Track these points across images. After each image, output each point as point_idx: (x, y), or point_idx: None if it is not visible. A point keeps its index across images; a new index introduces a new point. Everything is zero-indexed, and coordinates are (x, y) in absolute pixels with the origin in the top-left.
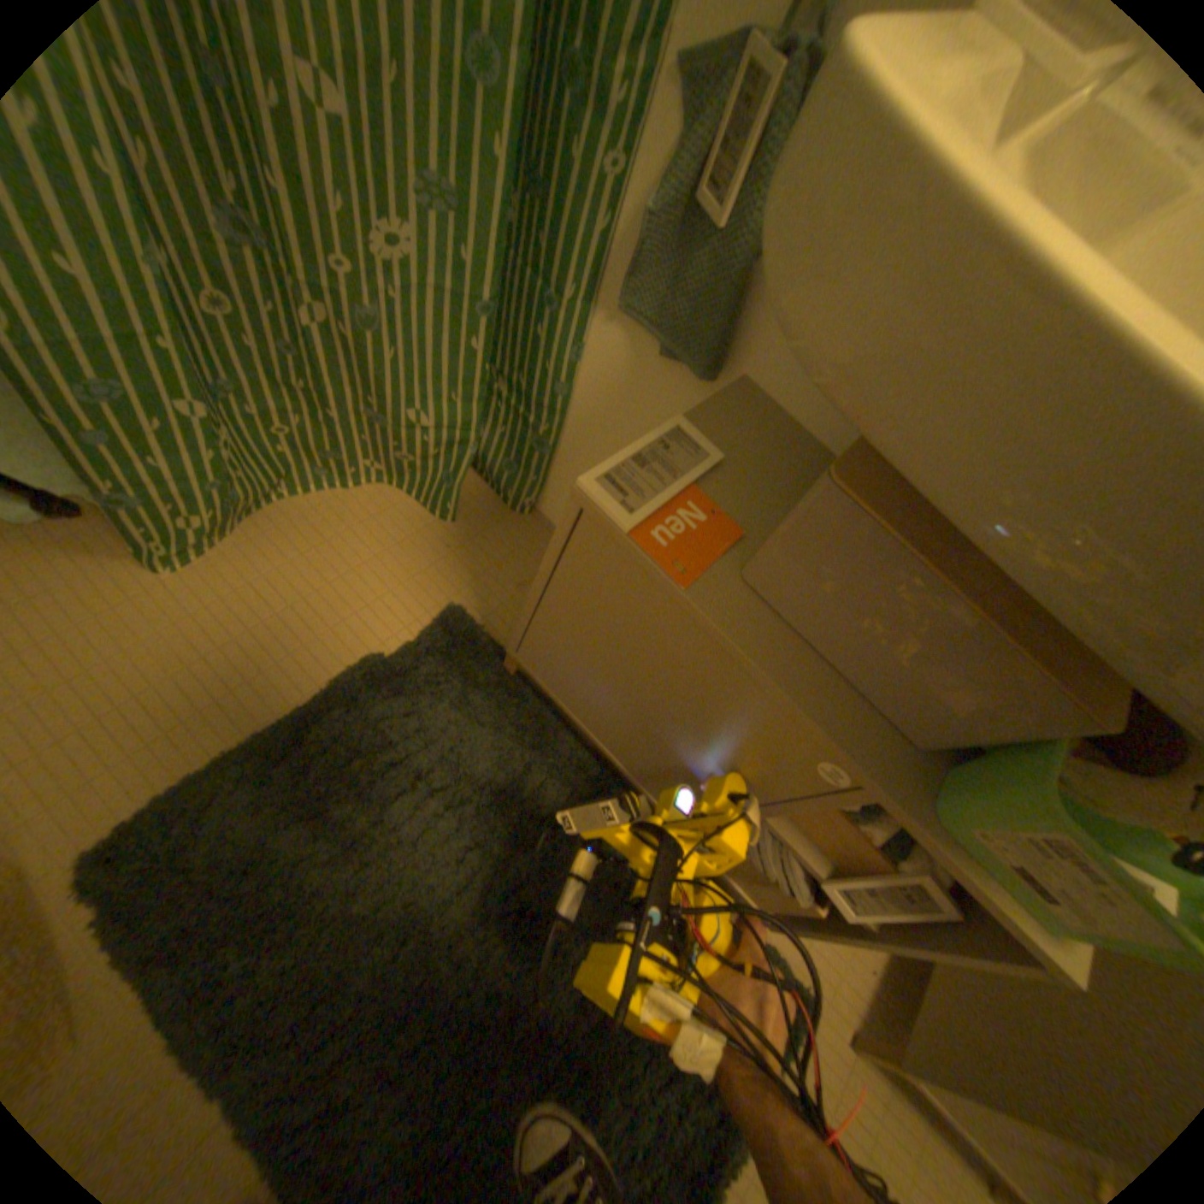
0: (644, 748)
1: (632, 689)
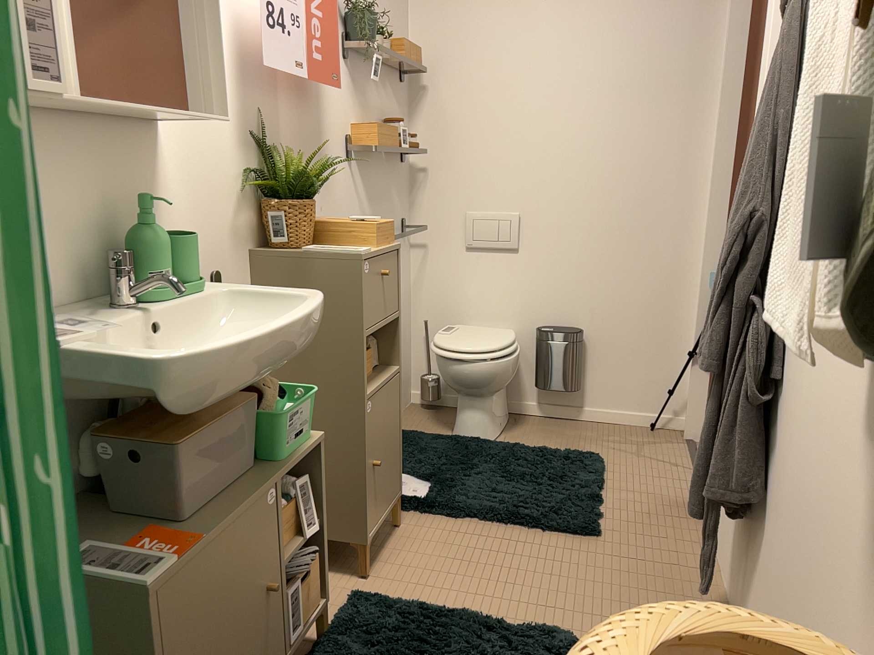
0: (253, 654)
1: (228, 634)
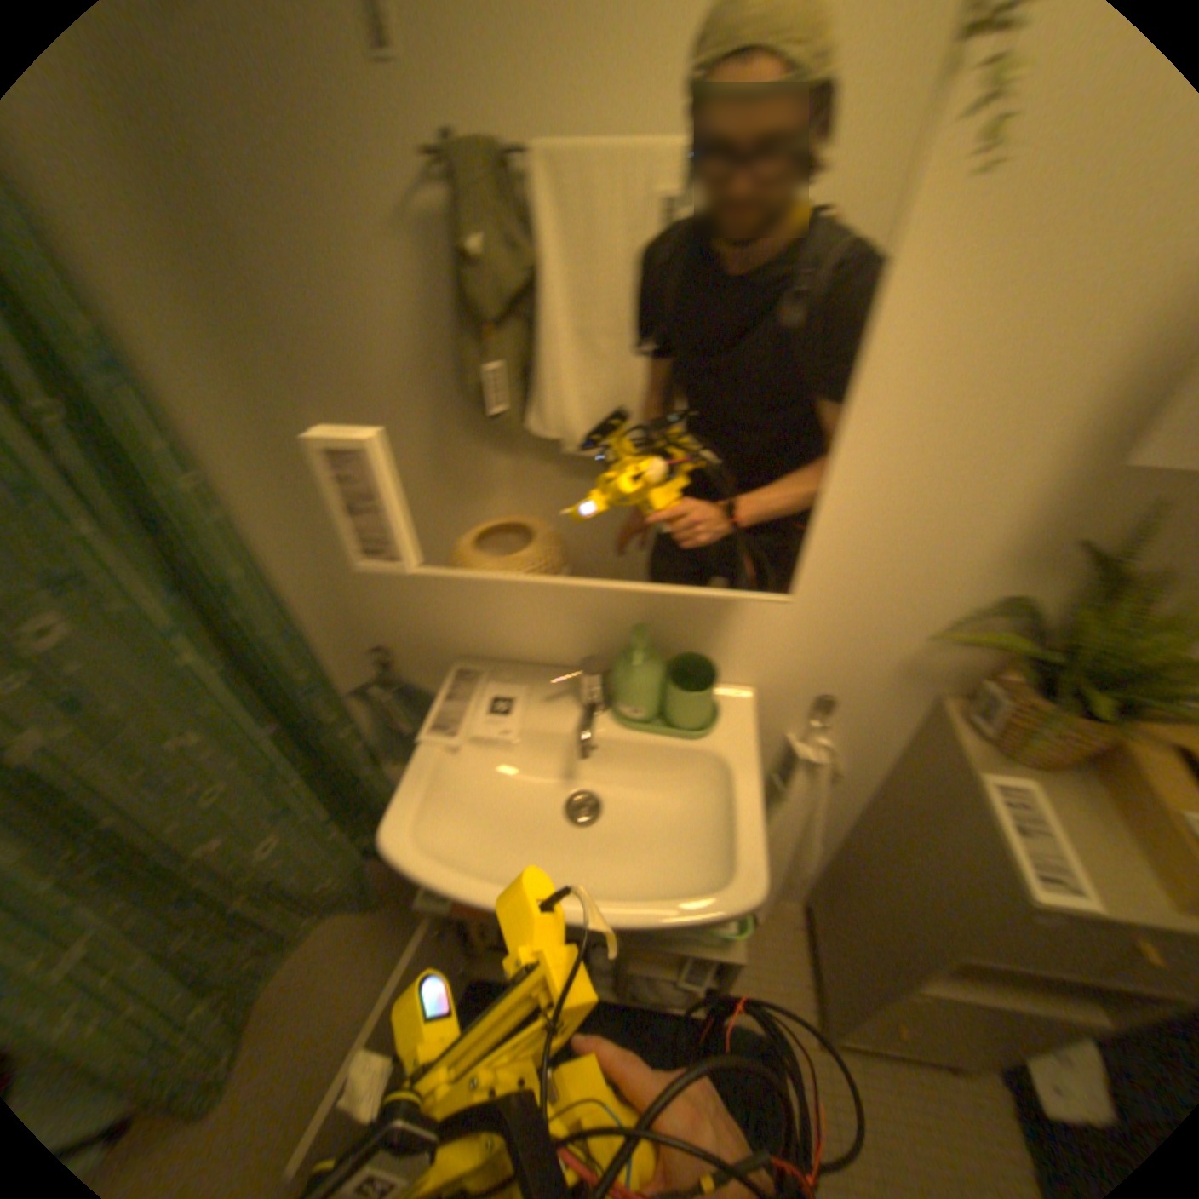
0: None
1: None
